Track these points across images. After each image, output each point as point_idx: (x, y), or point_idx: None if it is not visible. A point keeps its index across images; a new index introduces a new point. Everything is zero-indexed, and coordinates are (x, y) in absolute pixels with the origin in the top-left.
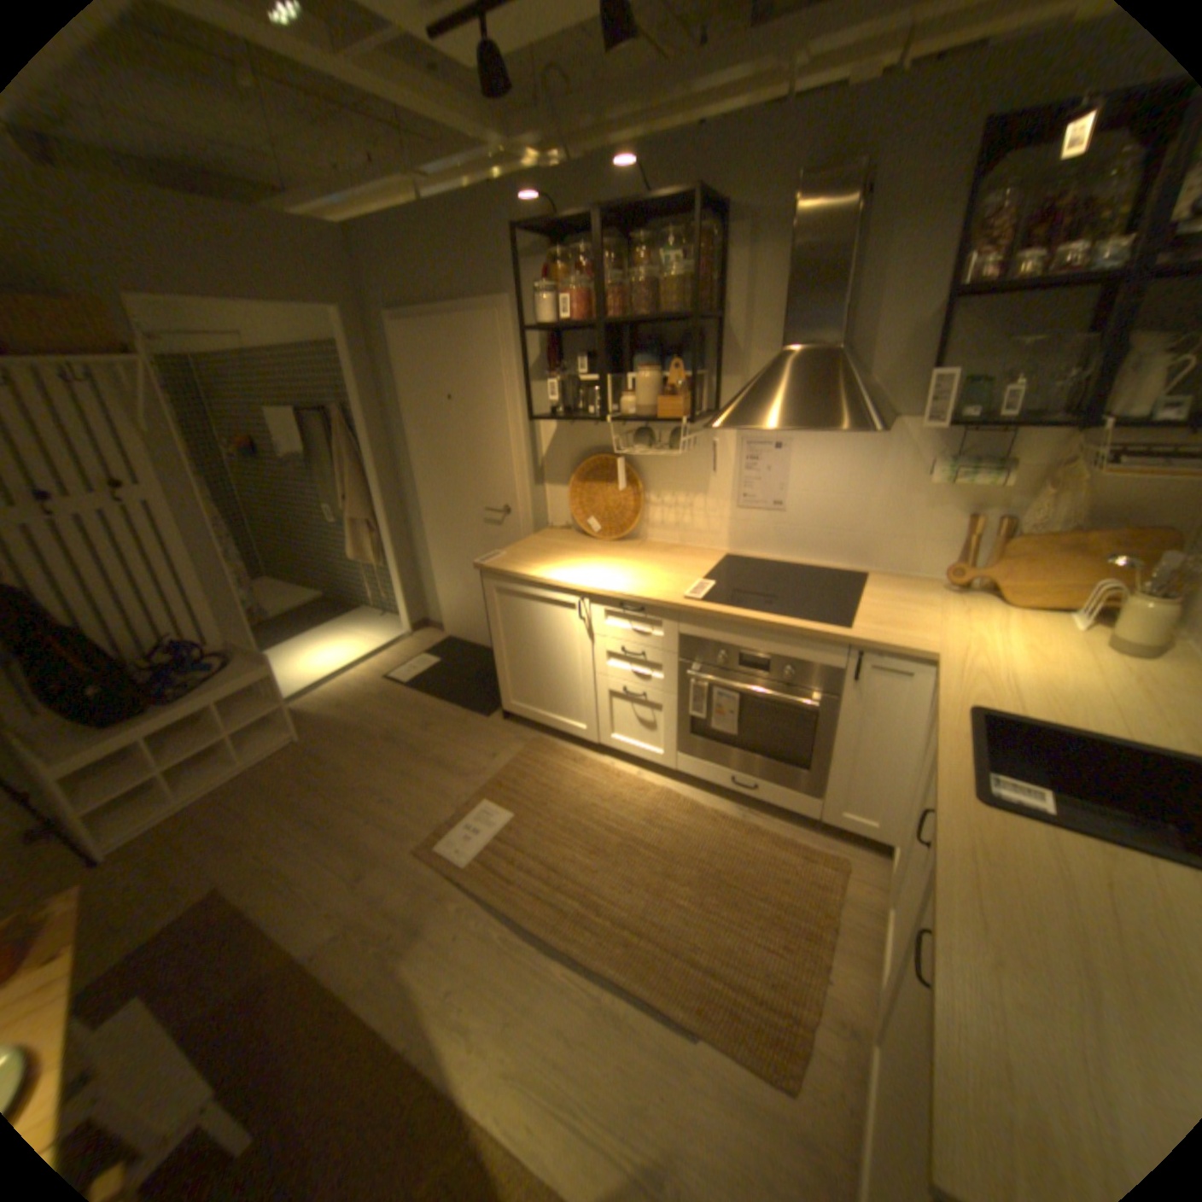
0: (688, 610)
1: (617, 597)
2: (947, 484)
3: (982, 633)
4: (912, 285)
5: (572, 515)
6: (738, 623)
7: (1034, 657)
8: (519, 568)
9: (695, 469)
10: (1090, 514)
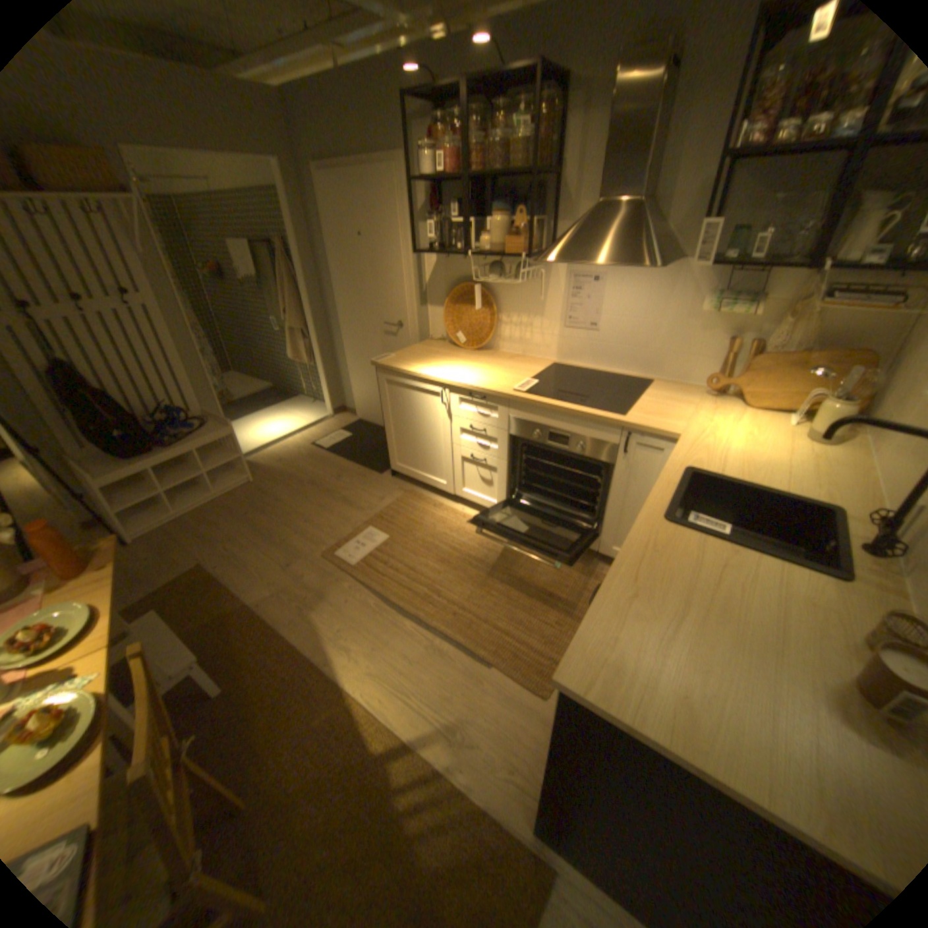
0: (515, 399)
1: (467, 389)
2: (714, 312)
3: (719, 423)
4: (704, 148)
5: (446, 330)
6: (548, 409)
7: (749, 440)
8: (402, 366)
9: (535, 296)
10: (818, 339)
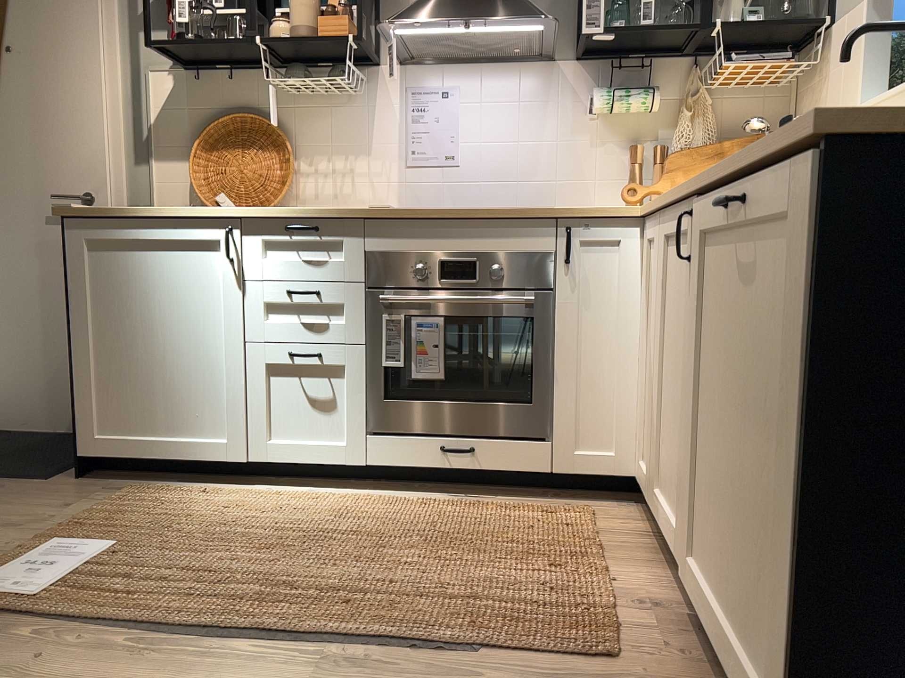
0: (378, 213)
1: (283, 217)
2: (605, 112)
3: None
4: None
5: (195, 190)
6: (439, 219)
7: None
8: (132, 208)
9: (355, 127)
10: (716, 137)
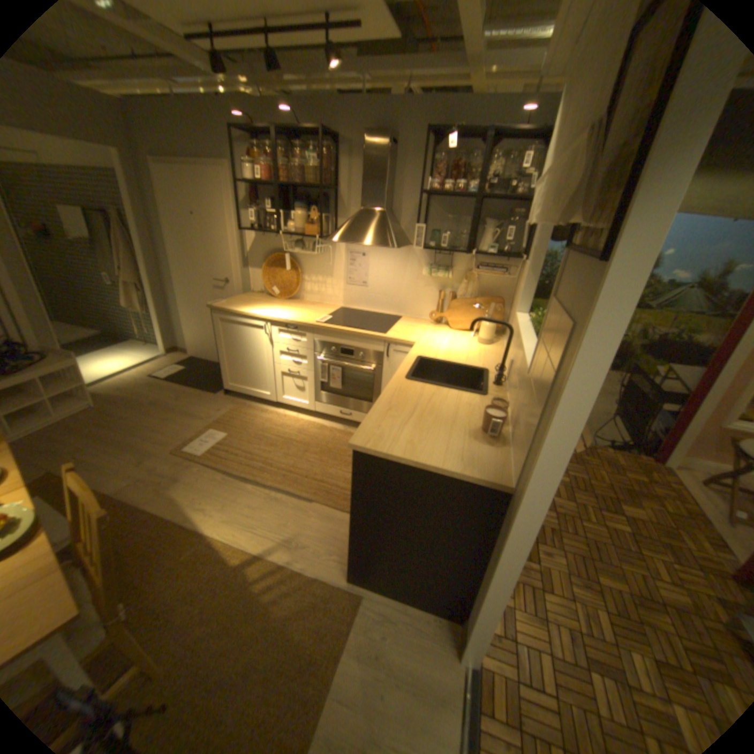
0: (317, 327)
1: (284, 322)
2: (428, 276)
3: (435, 337)
4: (414, 187)
5: (264, 285)
6: (339, 333)
7: (449, 344)
8: (233, 308)
9: (326, 264)
10: (479, 292)
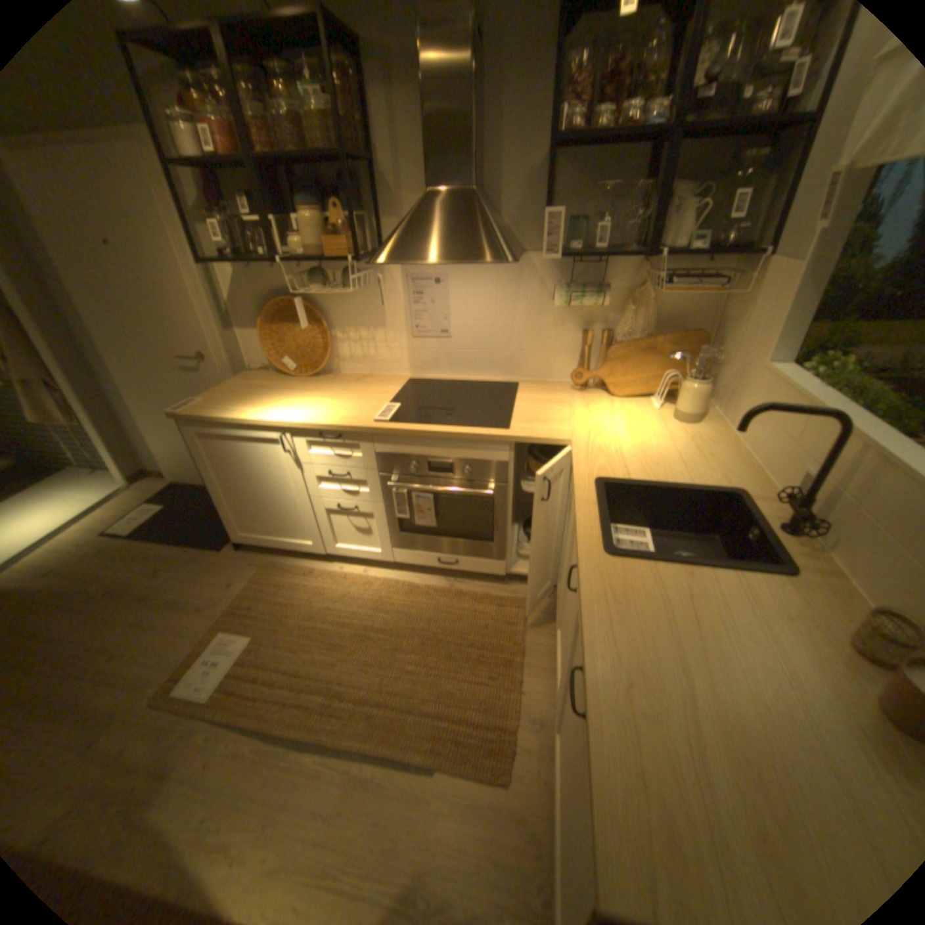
0: (380, 431)
1: (316, 428)
2: (565, 306)
3: (597, 419)
4: (524, 135)
5: (267, 356)
6: (423, 436)
7: (631, 432)
8: (217, 412)
9: (372, 306)
10: (656, 323)
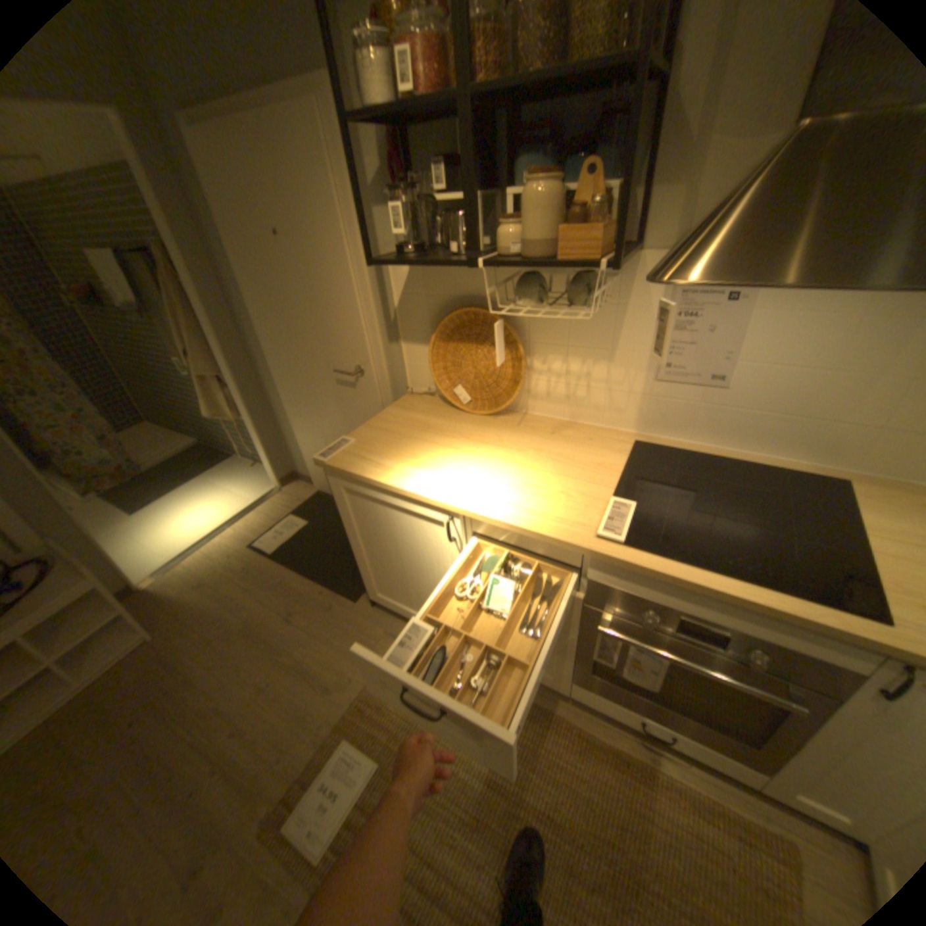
0: (609, 558)
1: (501, 524)
2: None
3: None
4: None
5: (437, 383)
6: (689, 587)
7: None
8: (371, 468)
9: (600, 327)
10: None
